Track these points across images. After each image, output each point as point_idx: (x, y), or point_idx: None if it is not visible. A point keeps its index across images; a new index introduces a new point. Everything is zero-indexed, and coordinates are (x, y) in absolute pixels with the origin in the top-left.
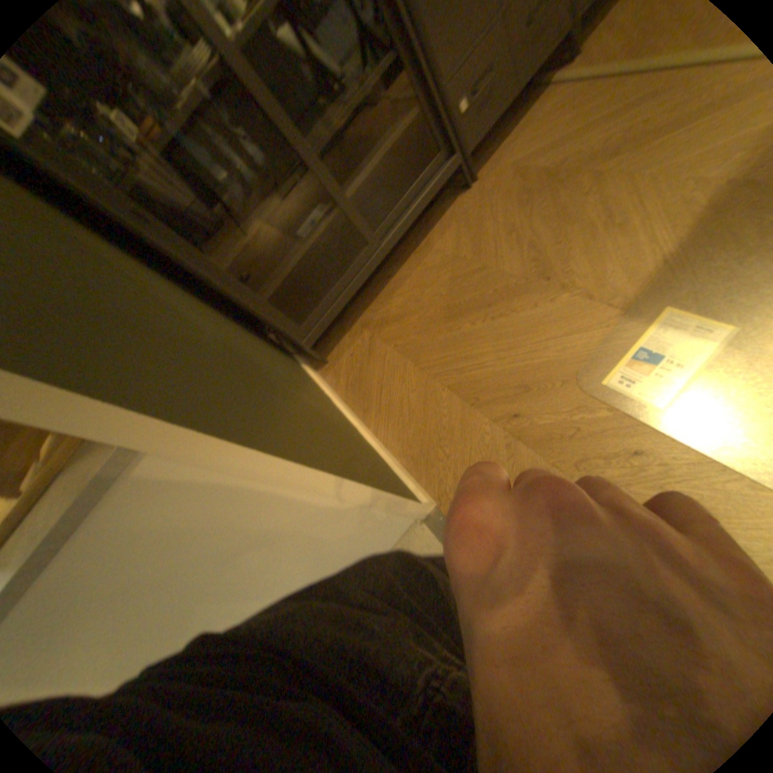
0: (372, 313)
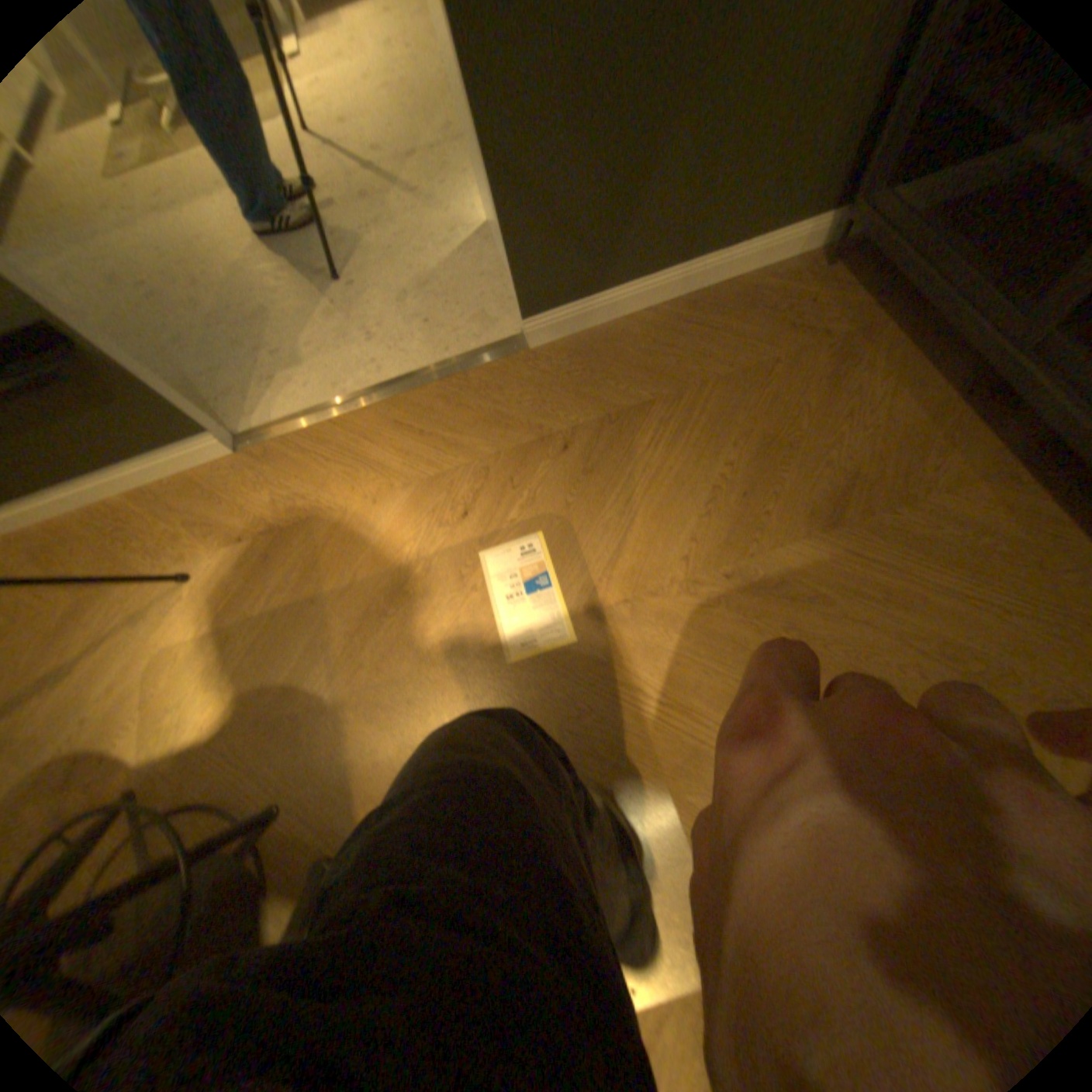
0: (885, 342)
